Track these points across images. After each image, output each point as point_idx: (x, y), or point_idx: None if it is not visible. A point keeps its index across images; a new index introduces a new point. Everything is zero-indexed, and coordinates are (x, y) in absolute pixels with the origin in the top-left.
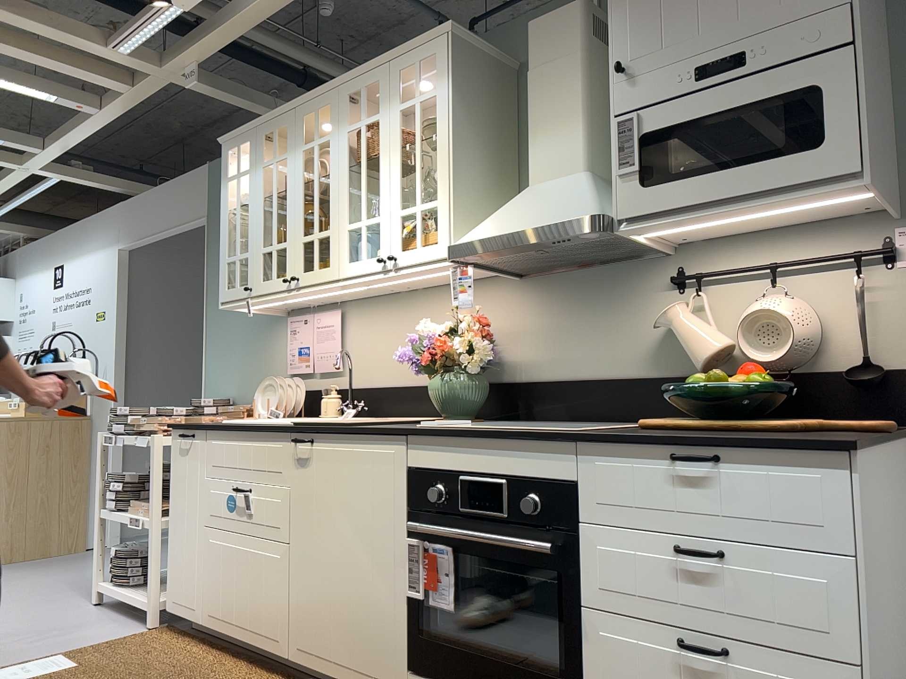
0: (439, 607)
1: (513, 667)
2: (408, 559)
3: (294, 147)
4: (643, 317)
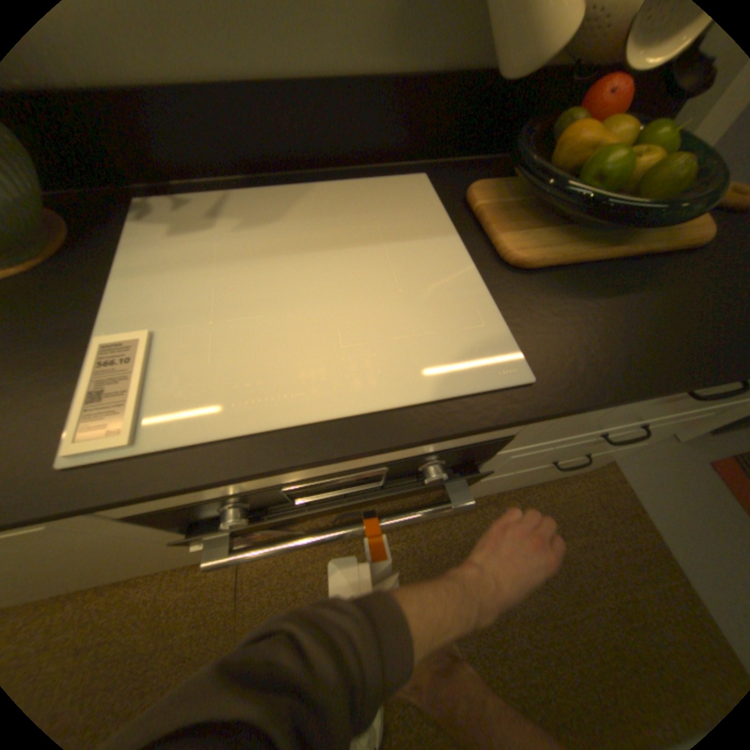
0: None
1: None
2: None
3: None
4: None
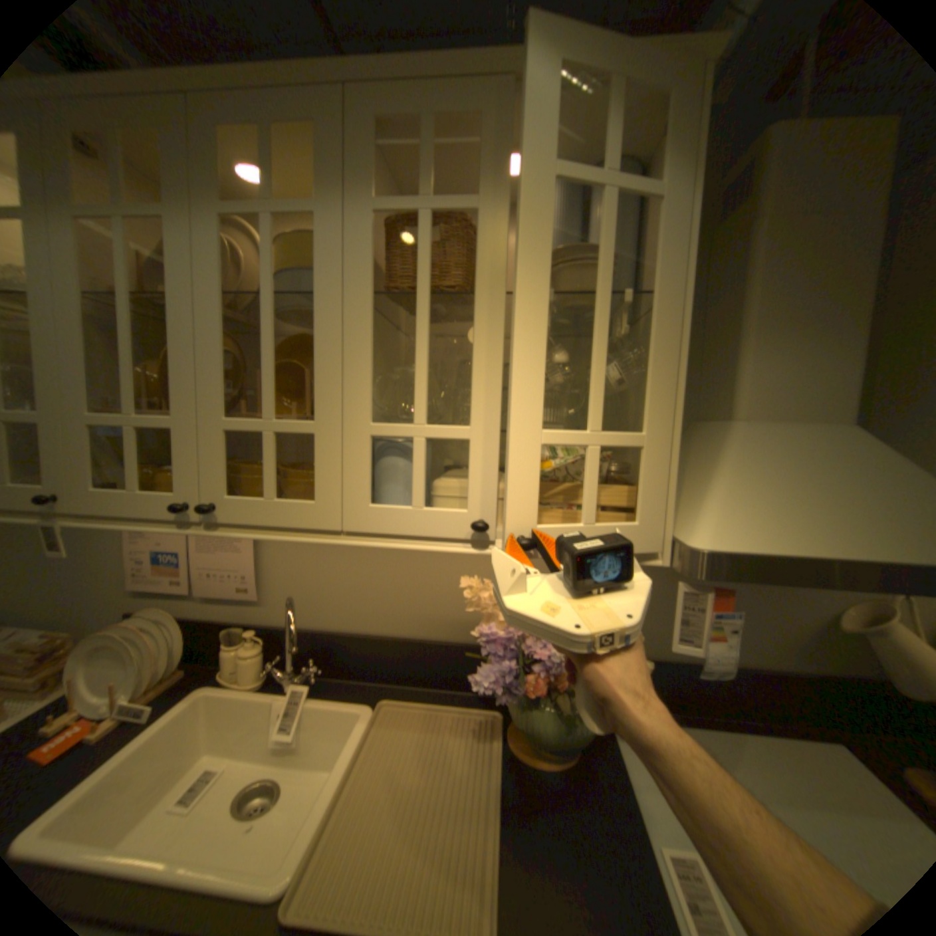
0: None
1: None
2: None
3: (184, 191)
4: (802, 600)
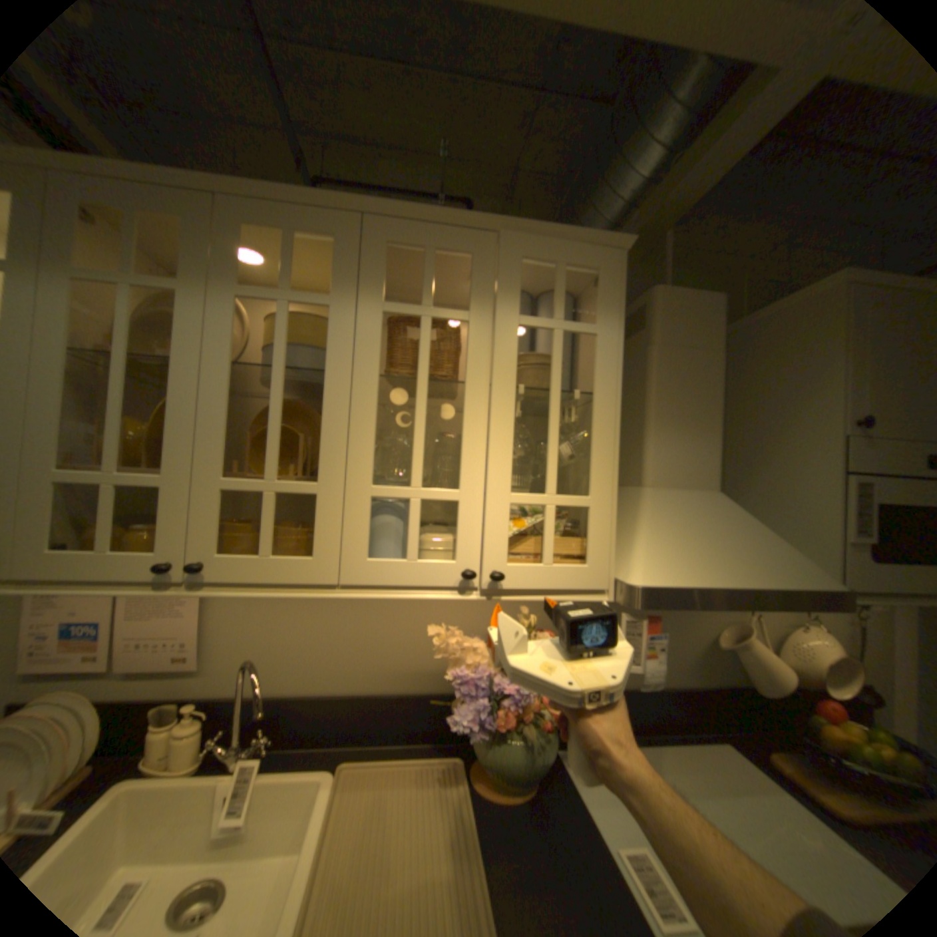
0: None
1: None
2: None
3: (206, 272)
4: (692, 628)
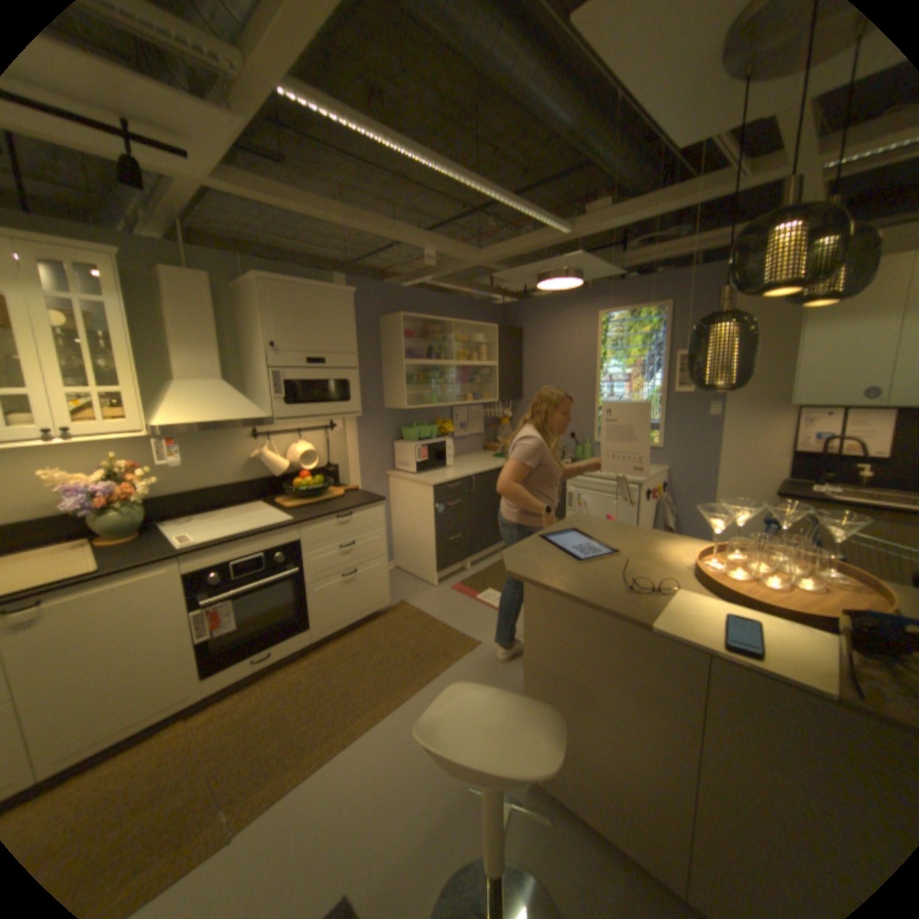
0: (211, 637)
1: (273, 630)
2: (188, 625)
3: None
4: (236, 452)
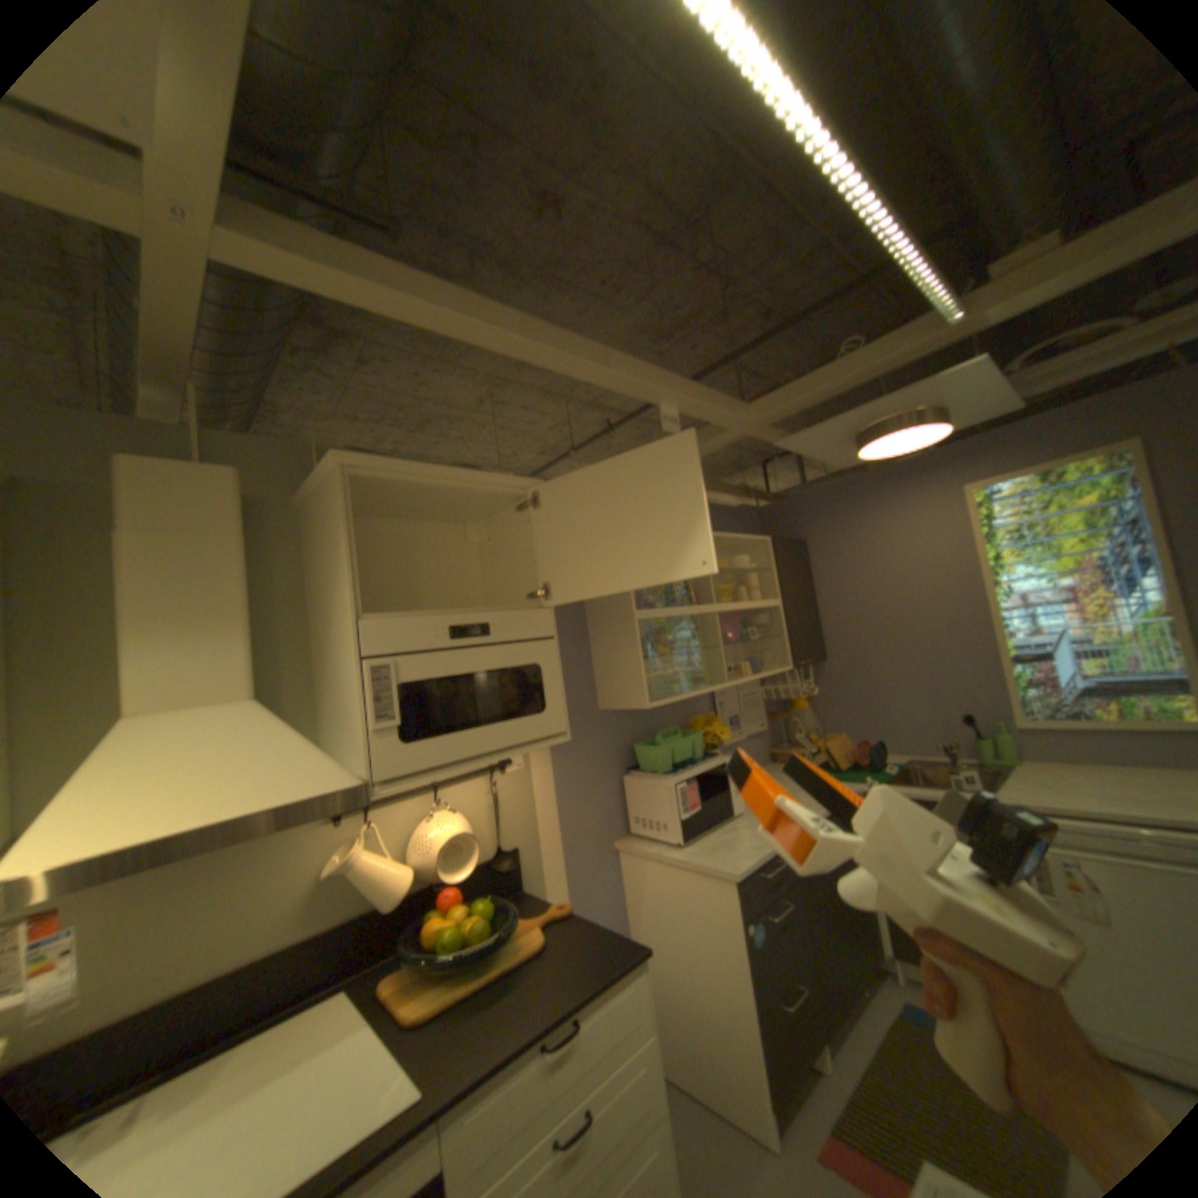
0: None
1: None
2: None
3: None
4: (287, 866)
